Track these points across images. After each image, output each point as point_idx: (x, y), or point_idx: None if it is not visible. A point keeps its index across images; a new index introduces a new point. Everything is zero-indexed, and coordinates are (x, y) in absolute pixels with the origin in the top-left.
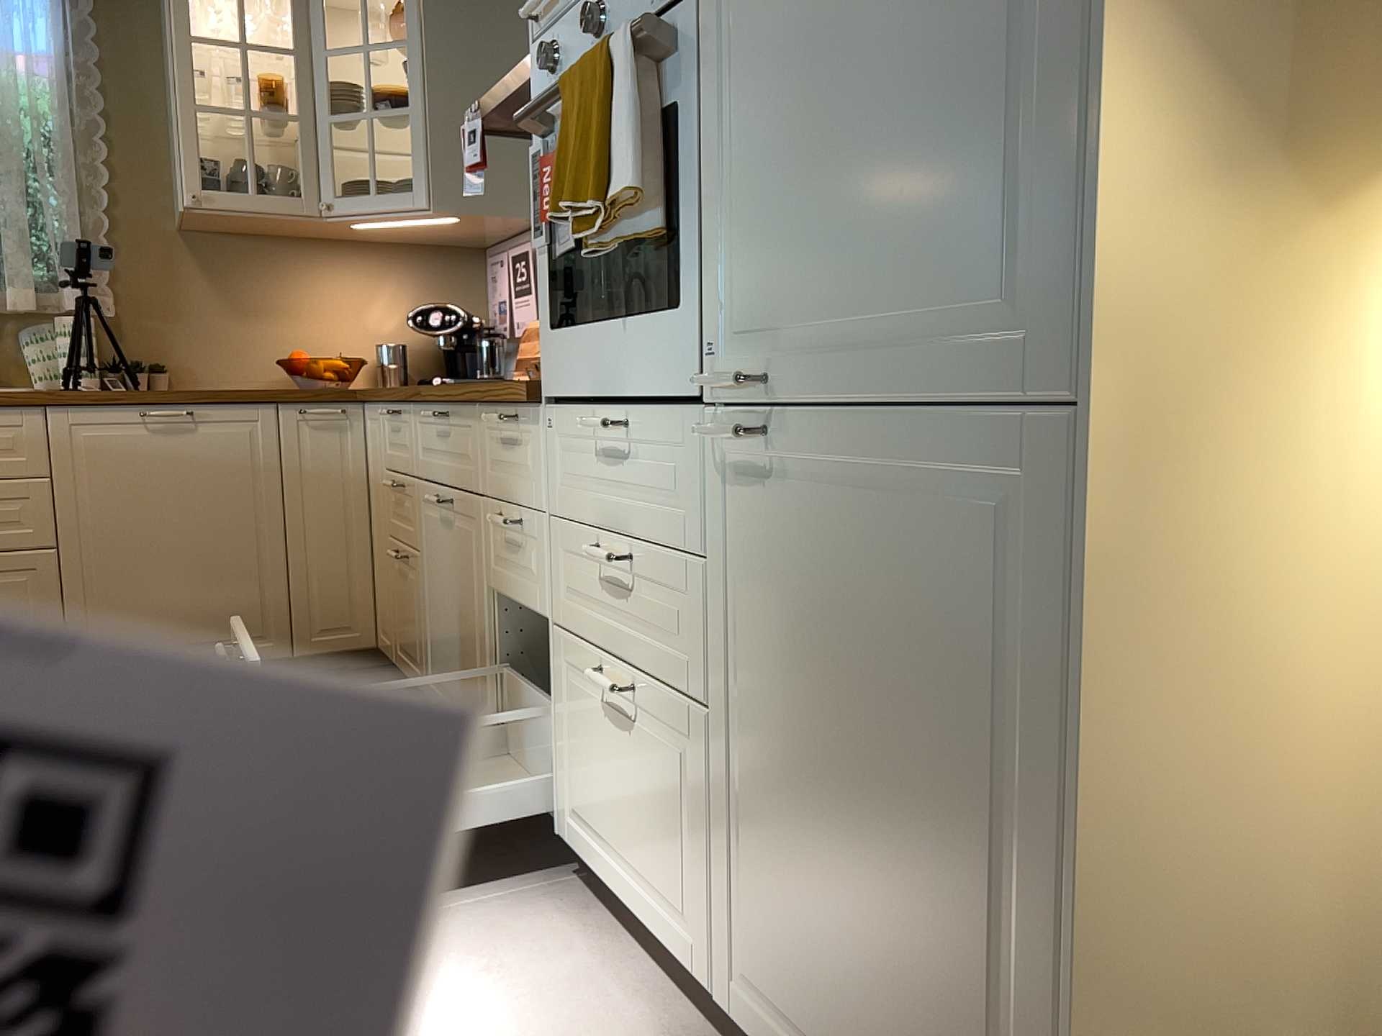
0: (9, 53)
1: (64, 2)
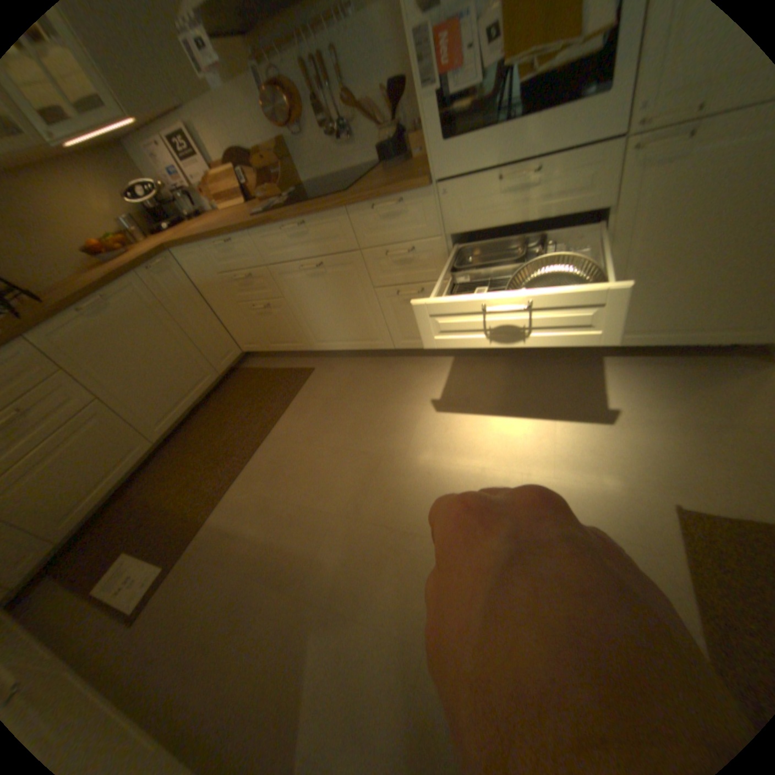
0: None
1: None
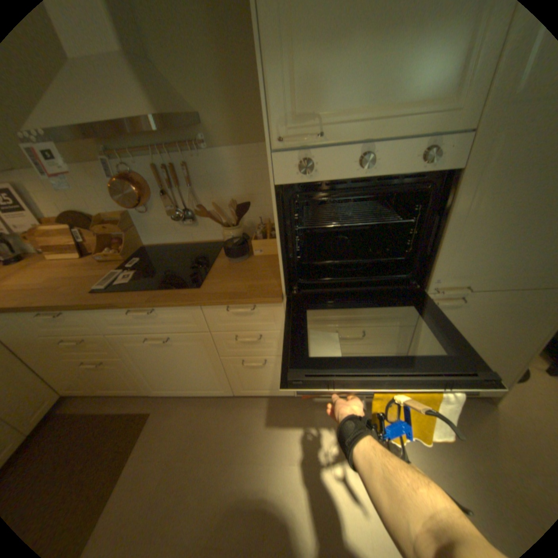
0: None
1: None
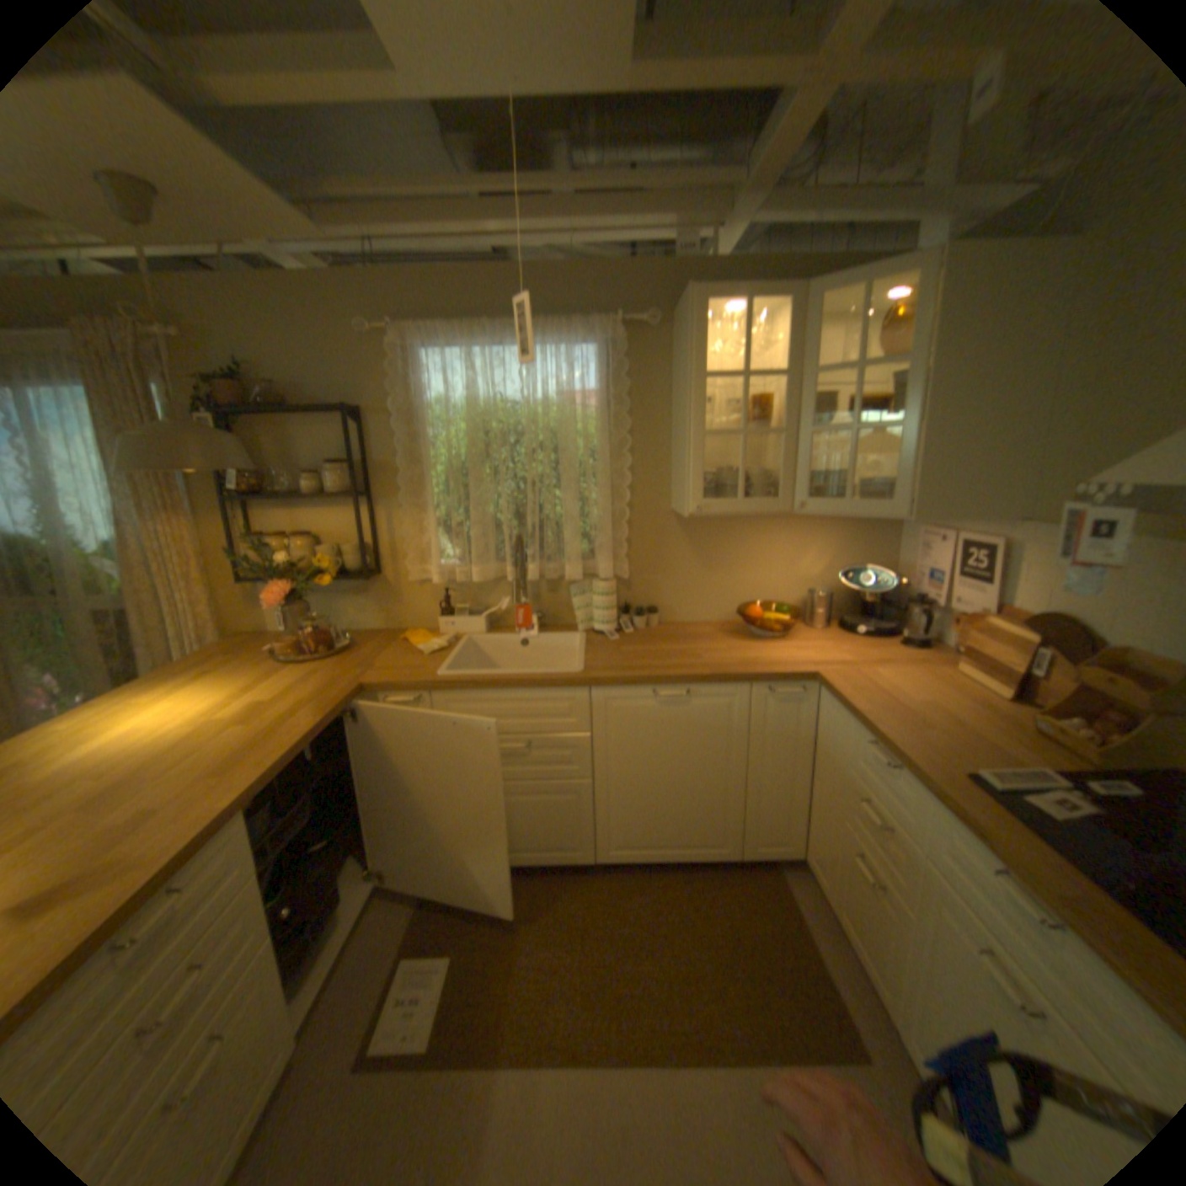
0: (571, 396)
1: (607, 348)
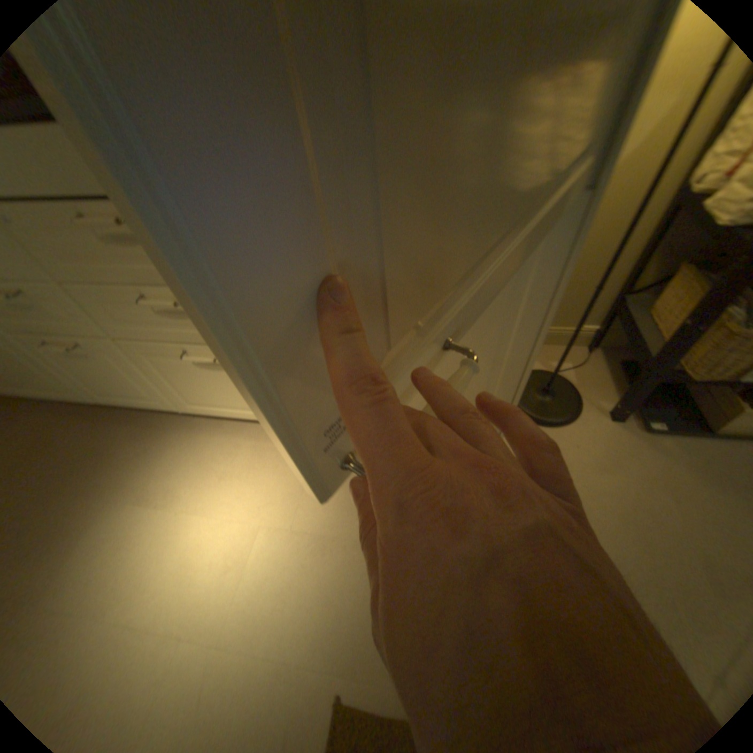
0: None
1: None
